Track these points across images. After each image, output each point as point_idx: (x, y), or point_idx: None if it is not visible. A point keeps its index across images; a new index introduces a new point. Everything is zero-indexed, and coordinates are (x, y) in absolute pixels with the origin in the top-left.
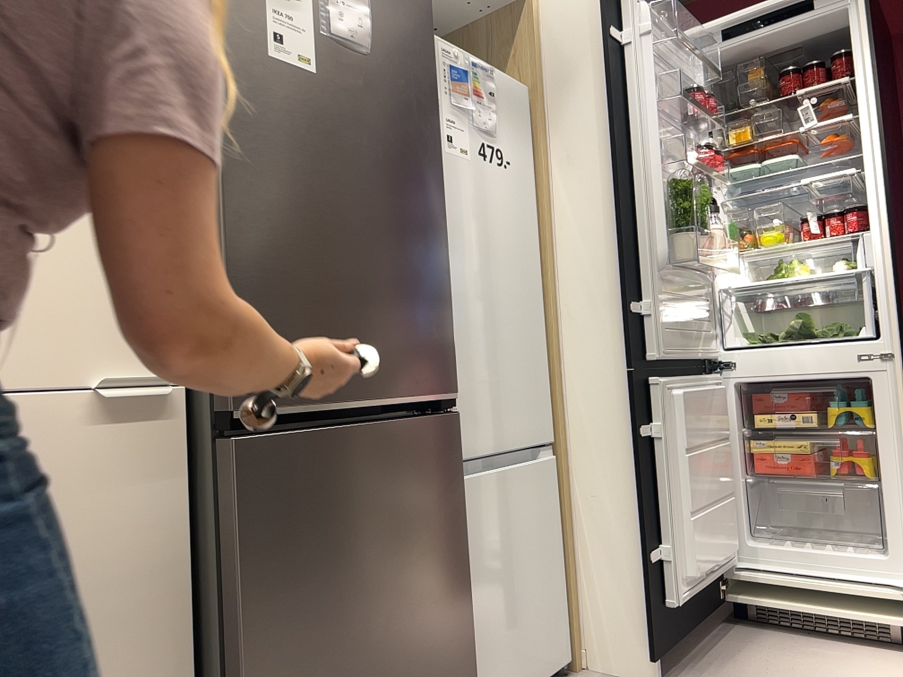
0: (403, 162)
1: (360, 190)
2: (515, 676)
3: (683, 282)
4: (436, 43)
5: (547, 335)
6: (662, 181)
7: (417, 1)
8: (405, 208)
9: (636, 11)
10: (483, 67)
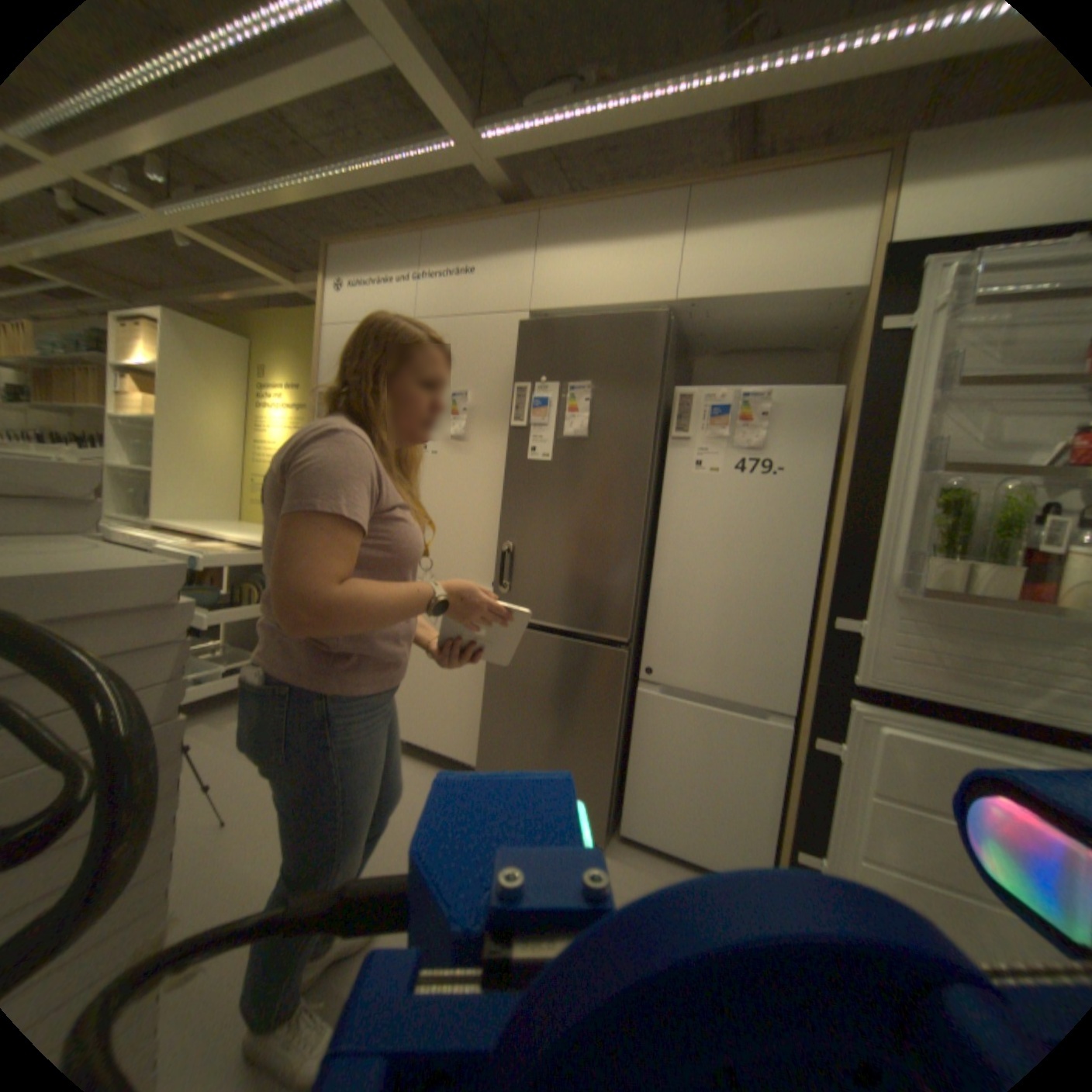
0: (605, 497)
1: (569, 517)
2: (682, 844)
3: (984, 616)
4: (696, 395)
5: (817, 623)
6: (949, 487)
7: (641, 387)
8: (601, 524)
9: (933, 282)
10: (756, 394)
